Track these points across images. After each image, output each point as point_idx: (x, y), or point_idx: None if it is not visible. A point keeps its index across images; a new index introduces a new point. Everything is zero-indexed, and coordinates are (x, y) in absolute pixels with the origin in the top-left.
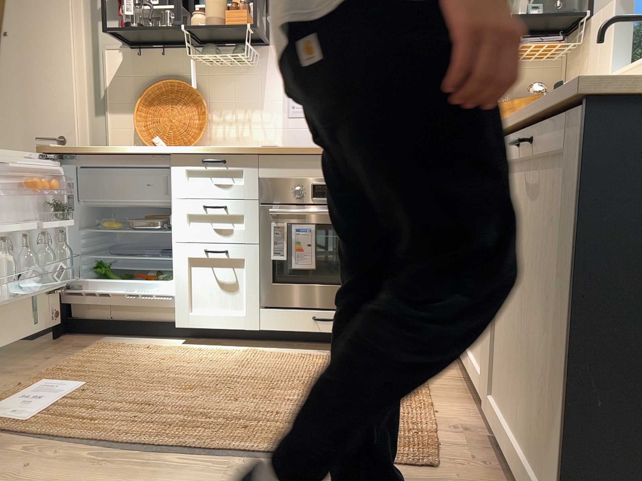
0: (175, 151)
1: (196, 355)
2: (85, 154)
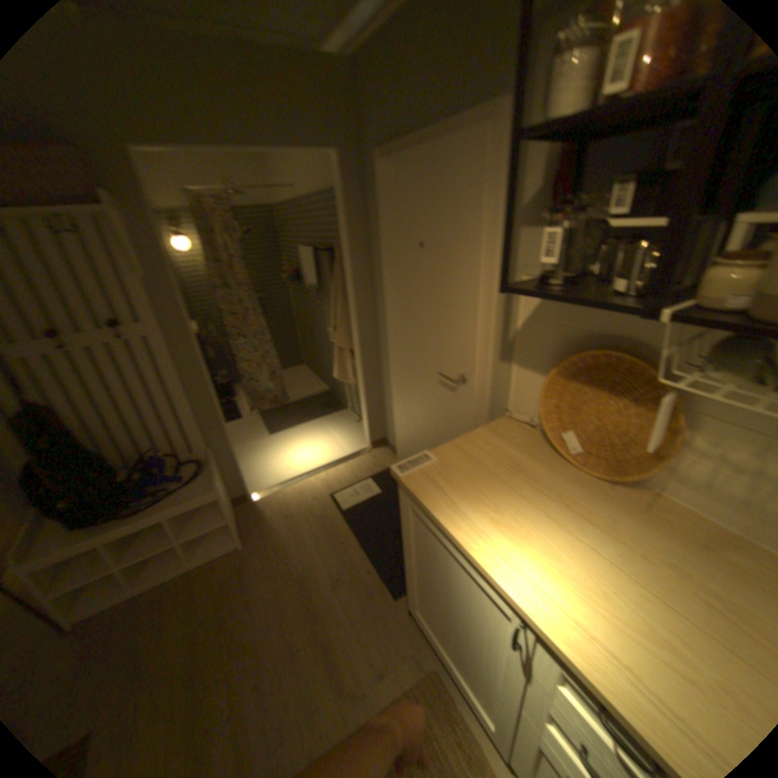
0: (550, 641)
1: None
2: (431, 515)
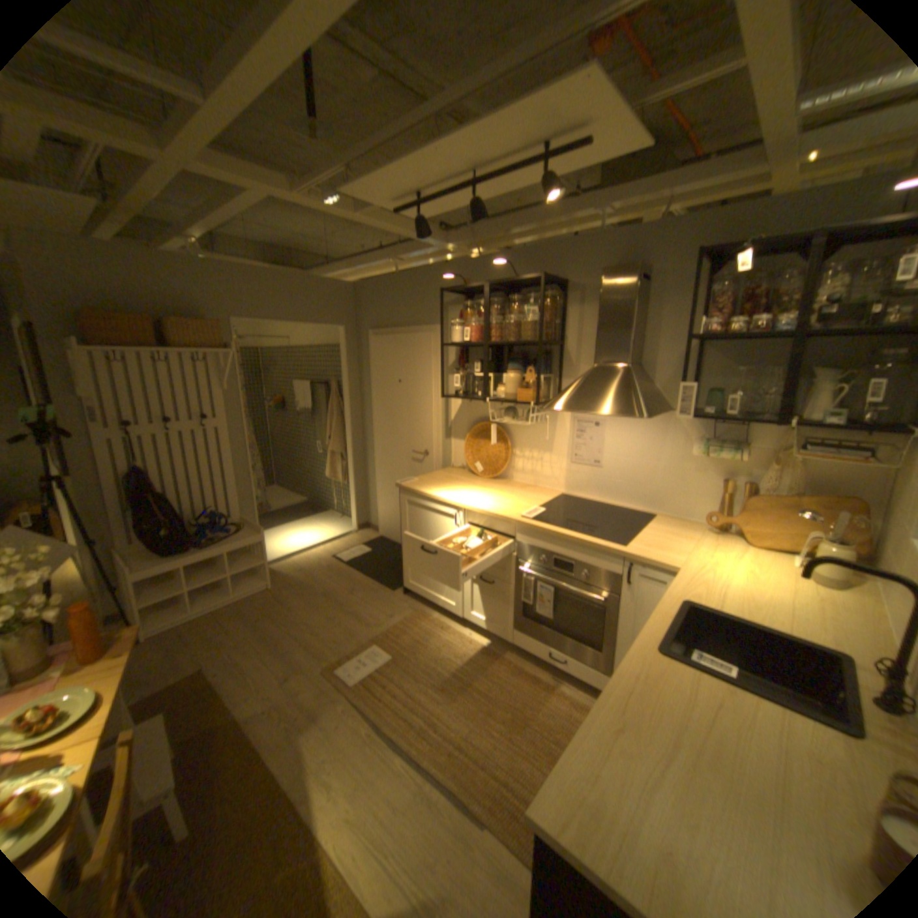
0: (465, 507)
1: (467, 648)
2: (418, 494)
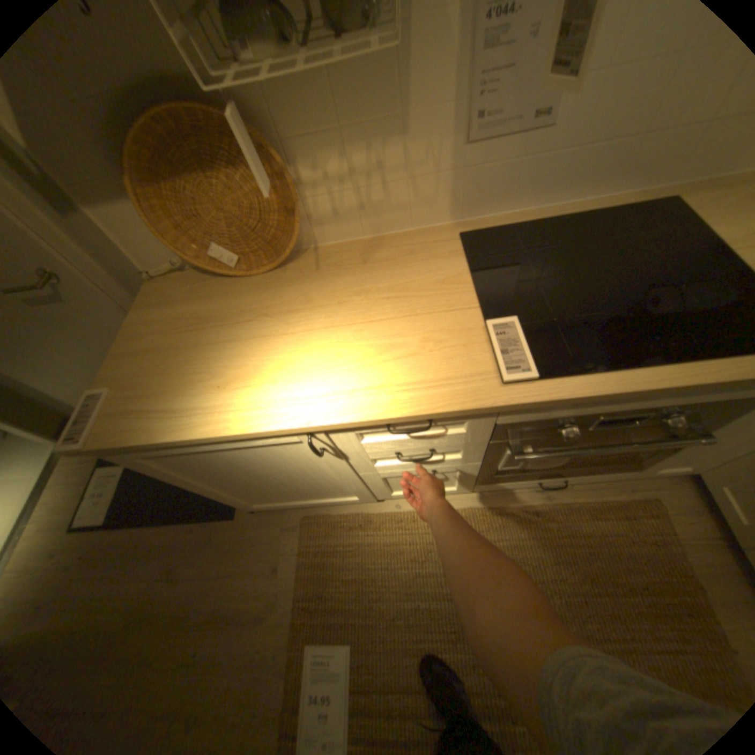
0: (331, 425)
1: (416, 534)
2: (159, 443)
